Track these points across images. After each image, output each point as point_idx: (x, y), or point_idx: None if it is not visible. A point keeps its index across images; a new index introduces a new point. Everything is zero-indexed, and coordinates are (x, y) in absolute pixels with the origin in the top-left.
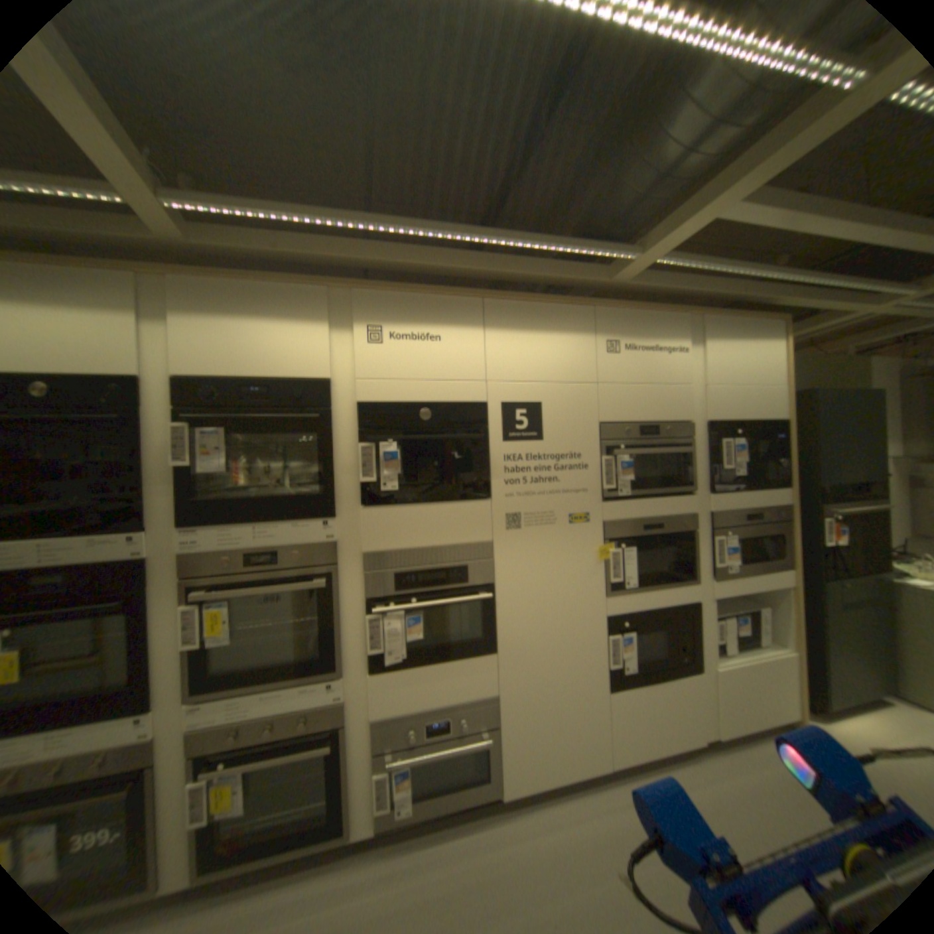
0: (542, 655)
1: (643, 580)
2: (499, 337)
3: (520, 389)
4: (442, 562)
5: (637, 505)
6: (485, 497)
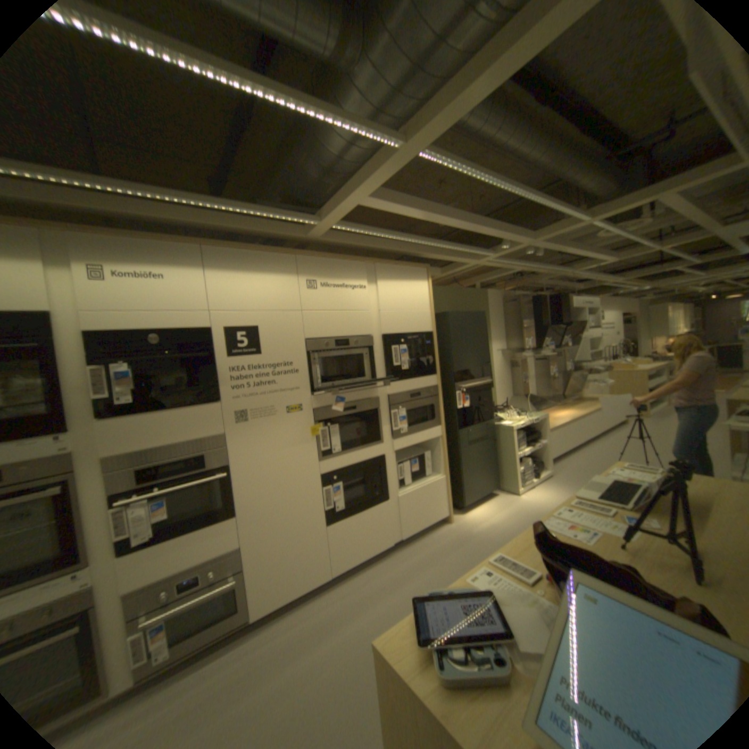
0: (272, 511)
1: (344, 445)
2: (218, 276)
3: (239, 317)
4: (180, 456)
5: (336, 395)
6: (216, 401)
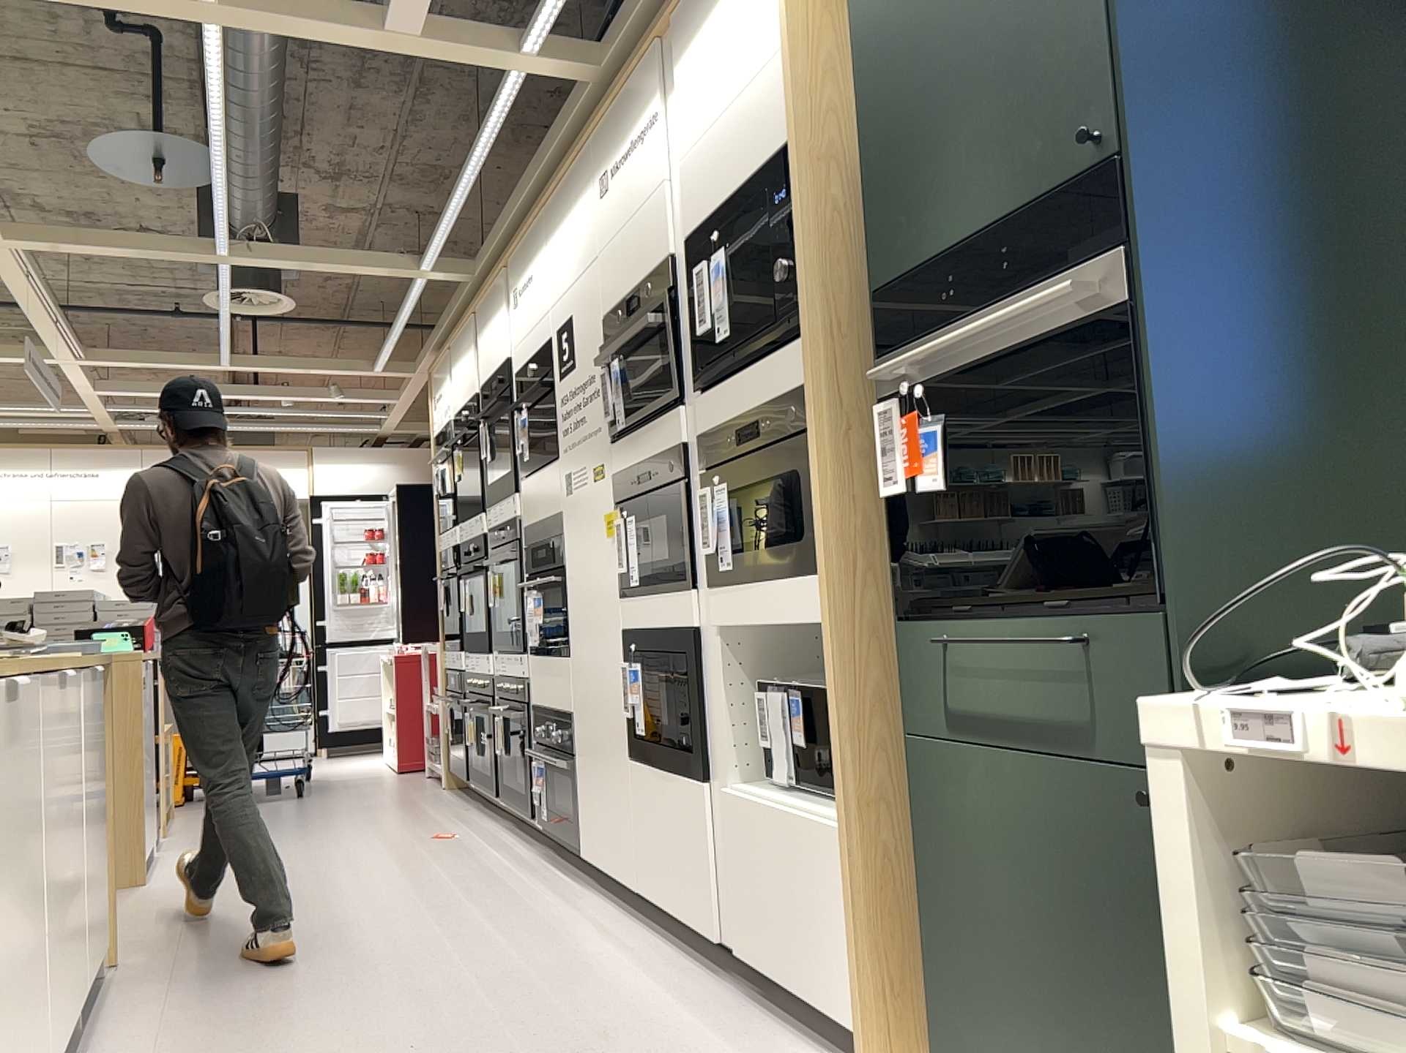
0: (589, 672)
1: (645, 573)
2: (551, 245)
3: (562, 304)
4: (544, 538)
5: (632, 440)
6: (562, 456)
